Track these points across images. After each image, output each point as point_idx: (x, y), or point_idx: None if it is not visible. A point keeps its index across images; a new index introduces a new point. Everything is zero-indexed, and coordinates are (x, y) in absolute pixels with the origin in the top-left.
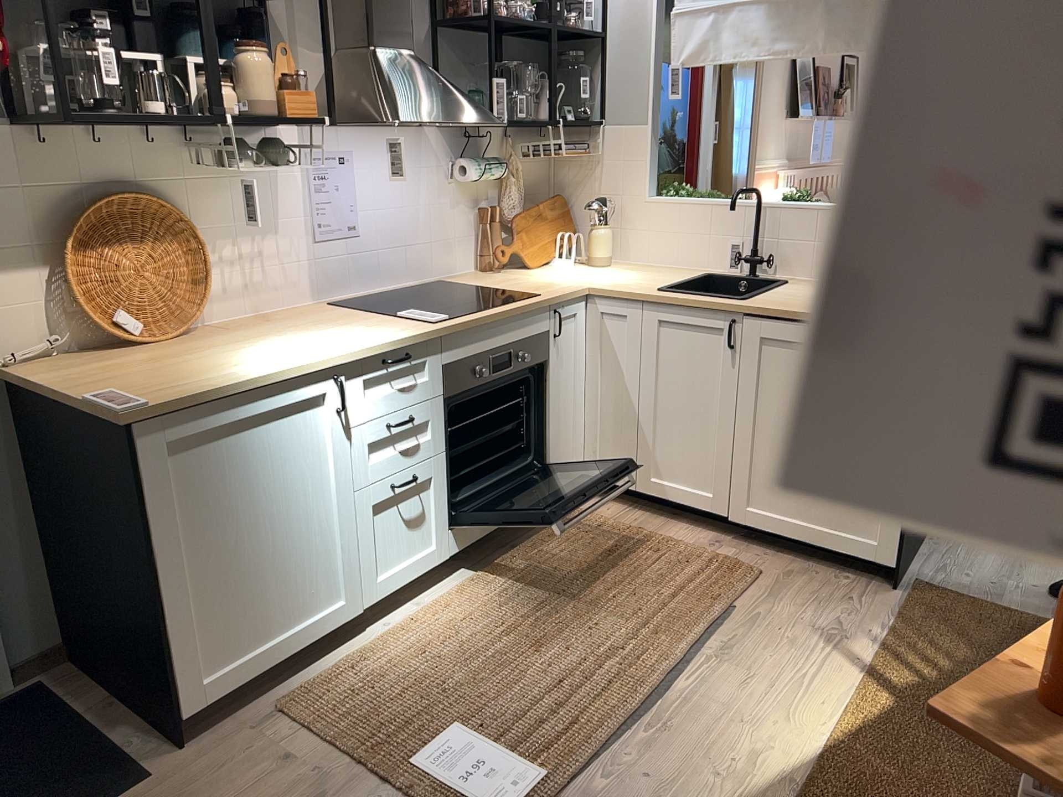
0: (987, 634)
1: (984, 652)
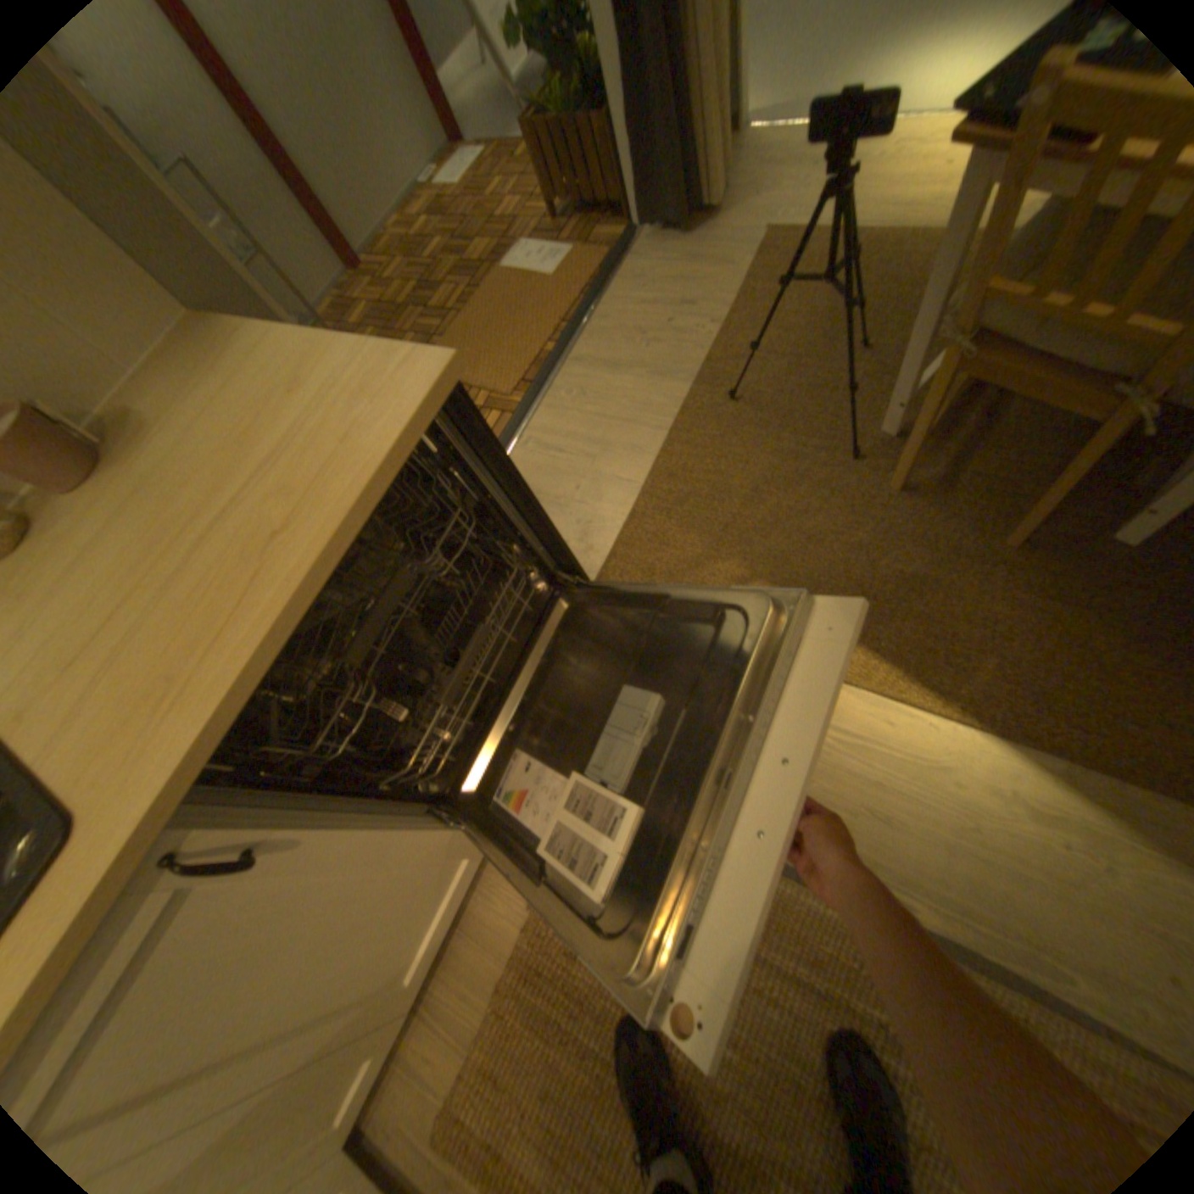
0: (687, 546)
1: (725, 553)
